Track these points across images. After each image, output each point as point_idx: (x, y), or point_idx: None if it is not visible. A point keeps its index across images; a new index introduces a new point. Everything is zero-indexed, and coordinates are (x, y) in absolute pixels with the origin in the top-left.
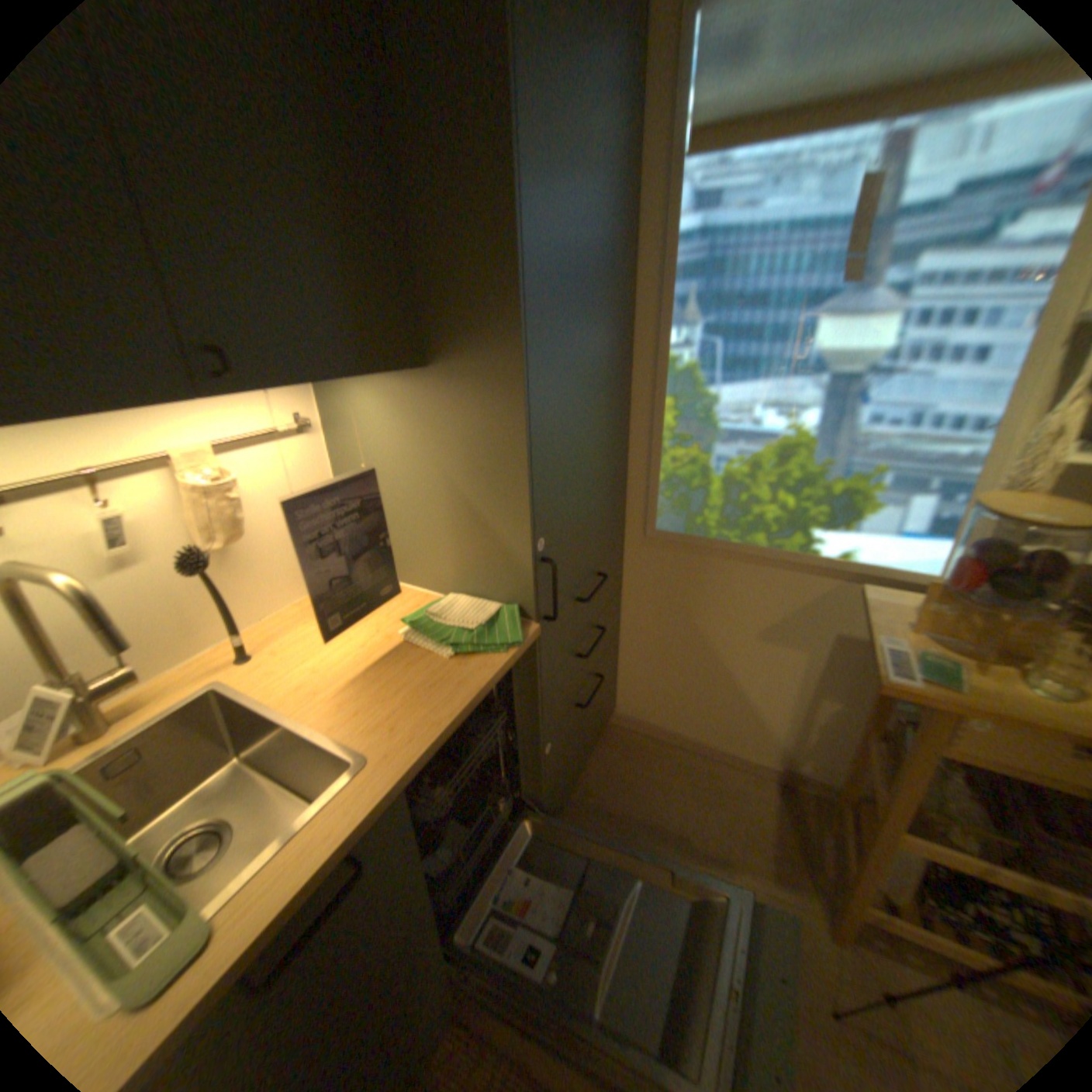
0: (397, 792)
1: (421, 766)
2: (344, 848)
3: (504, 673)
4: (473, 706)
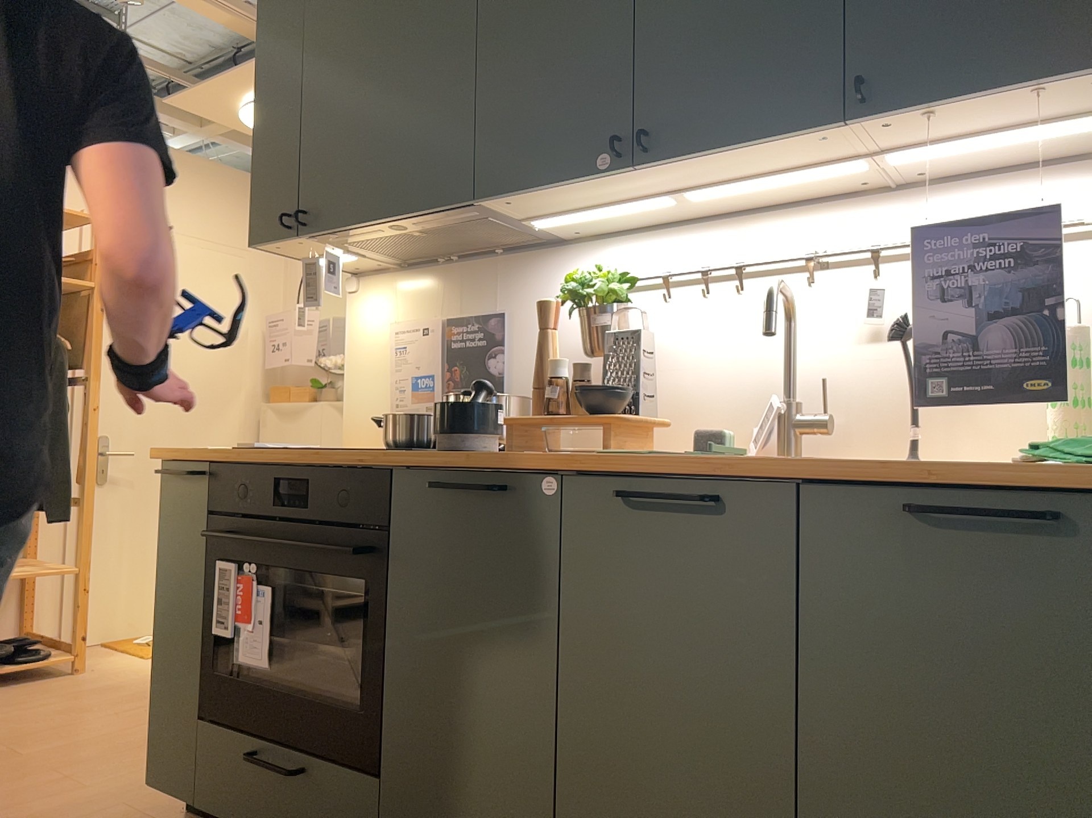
0: (780, 471)
1: (816, 468)
2: (714, 468)
3: (1034, 474)
4: (941, 475)
